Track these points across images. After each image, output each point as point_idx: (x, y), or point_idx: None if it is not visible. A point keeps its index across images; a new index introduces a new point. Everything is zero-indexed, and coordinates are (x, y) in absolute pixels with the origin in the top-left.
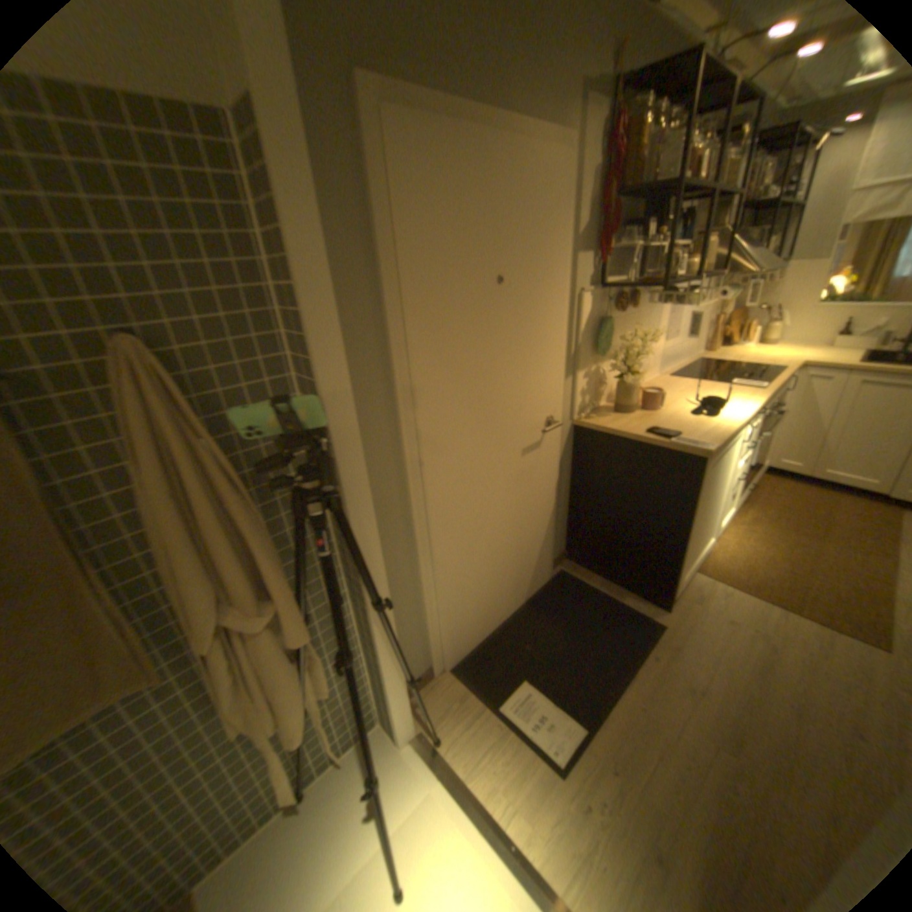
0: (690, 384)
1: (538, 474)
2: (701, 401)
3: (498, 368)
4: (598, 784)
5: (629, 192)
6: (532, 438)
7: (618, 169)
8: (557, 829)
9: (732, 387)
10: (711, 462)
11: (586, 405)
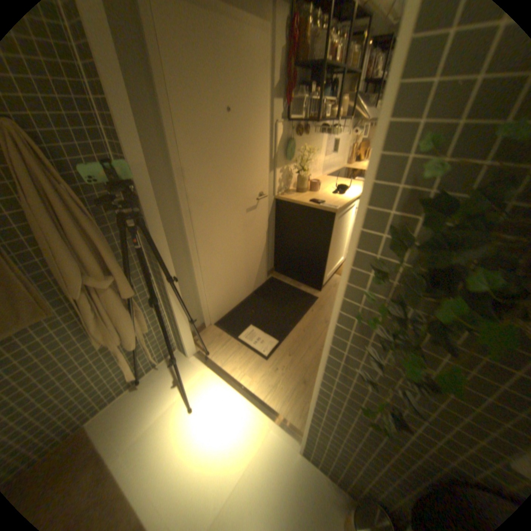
0: (335, 179)
1: (255, 223)
2: (338, 187)
3: (229, 161)
4: (281, 359)
5: (301, 64)
6: (251, 203)
7: (294, 50)
8: (262, 378)
9: (354, 181)
10: (336, 215)
11: (281, 188)
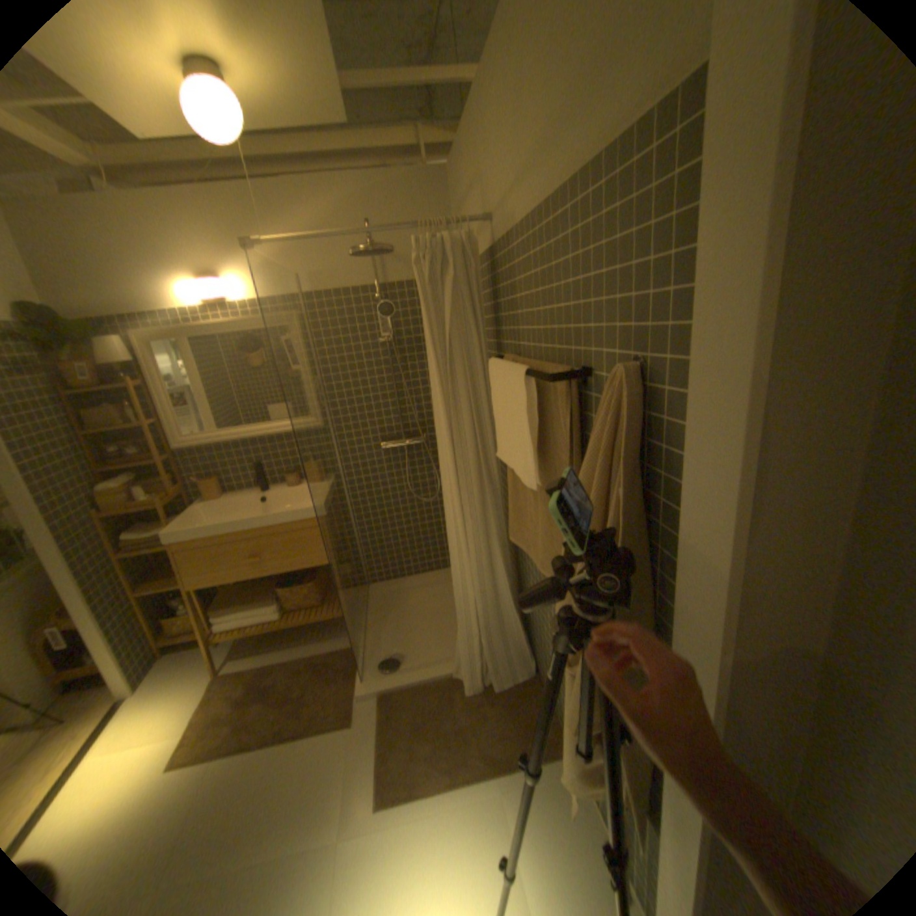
0: None
1: None
2: None
3: None
4: None
5: None
6: None
7: None
8: None
9: None
10: None
11: None
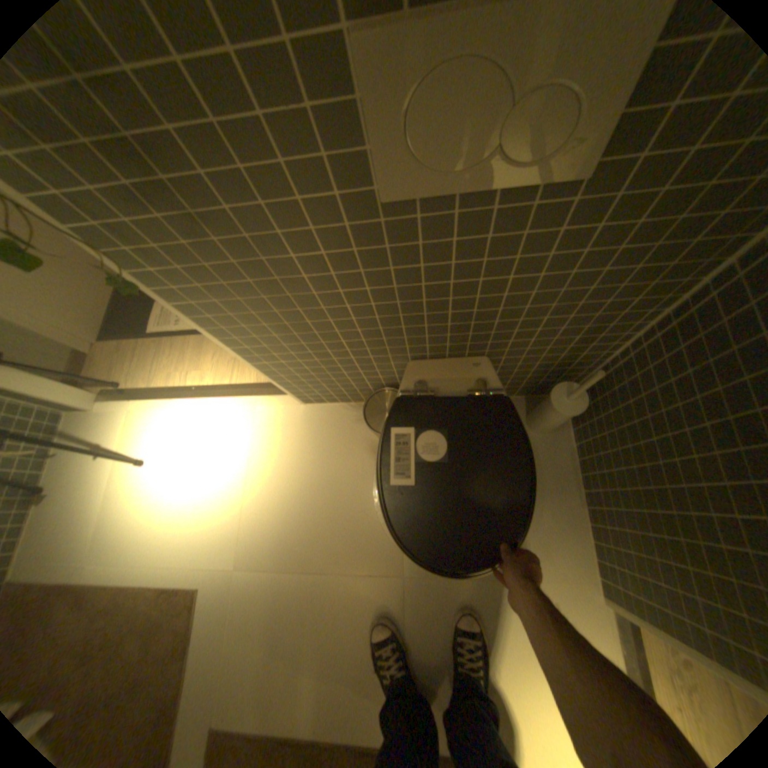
0: None
1: None
2: None
3: None
4: None
5: None
6: None
7: None
8: (212, 360)
9: None
10: None
11: None
